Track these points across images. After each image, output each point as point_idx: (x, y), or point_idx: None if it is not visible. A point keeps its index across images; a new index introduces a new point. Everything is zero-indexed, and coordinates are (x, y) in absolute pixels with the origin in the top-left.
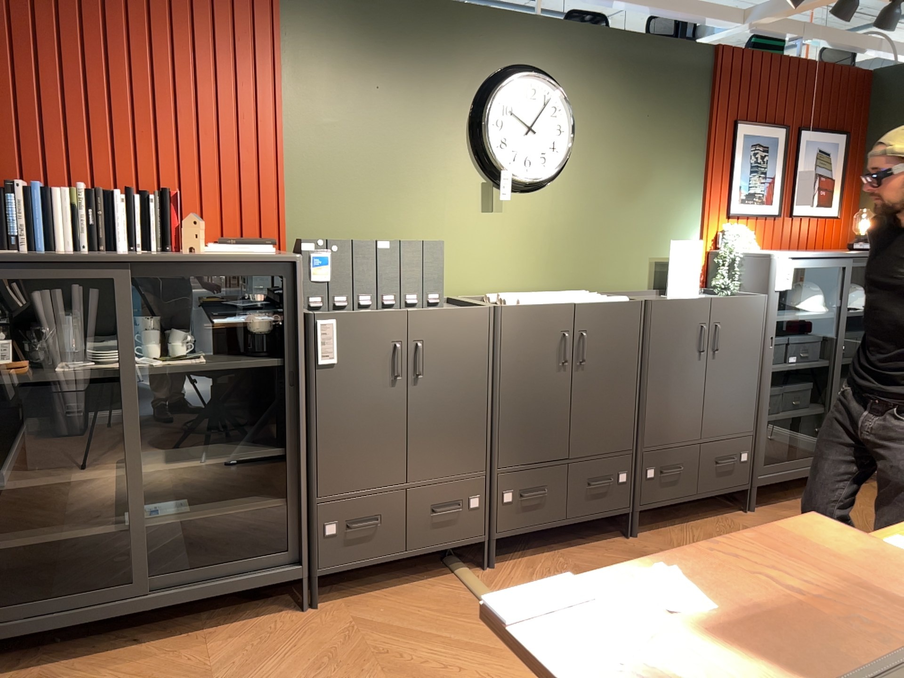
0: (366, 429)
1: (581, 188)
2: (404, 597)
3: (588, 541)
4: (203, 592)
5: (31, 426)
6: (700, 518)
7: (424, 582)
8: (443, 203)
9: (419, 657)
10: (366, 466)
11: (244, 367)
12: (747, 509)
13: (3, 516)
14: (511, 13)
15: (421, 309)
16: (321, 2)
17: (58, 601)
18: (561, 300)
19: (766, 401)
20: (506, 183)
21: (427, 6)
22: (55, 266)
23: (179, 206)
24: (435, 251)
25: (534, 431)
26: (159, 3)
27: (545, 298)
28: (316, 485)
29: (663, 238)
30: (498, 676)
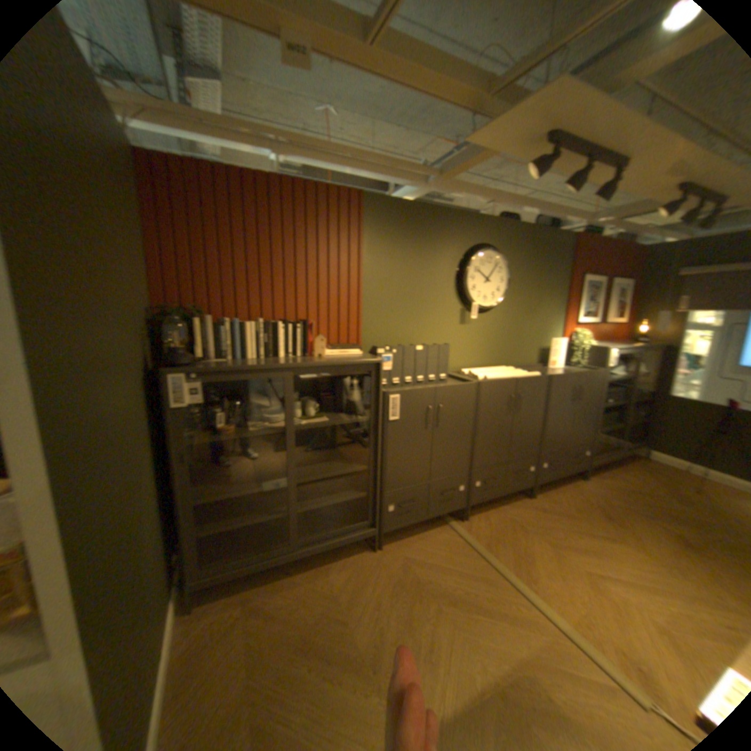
0: (412, 453)
1: (508, 310)
2: (427, 542)
3: (511, 502)
4: (326, 547)
5: (233, 460)
6: (564, 486)
7: (435, 531)
8: (440, 320)
9: (451, 585)
10: (411, 472)
11: (350, 422)
12: (586, 480)
13: (214, 508)
14: (480, 214)
15: (442, 386)
16: (383, 207)
17: (247, 556)
18: (507, 376)
19: (600, 424)
20: (475, 309)
21: (438, 210)
22: (252, 371)
23: (309, 328)
24: (441, 349)
25: (493, 448)
26: (298, 208)
27: (497, 373)
28: (385, 485)
29: (545, 336)
30: (500, 599)
